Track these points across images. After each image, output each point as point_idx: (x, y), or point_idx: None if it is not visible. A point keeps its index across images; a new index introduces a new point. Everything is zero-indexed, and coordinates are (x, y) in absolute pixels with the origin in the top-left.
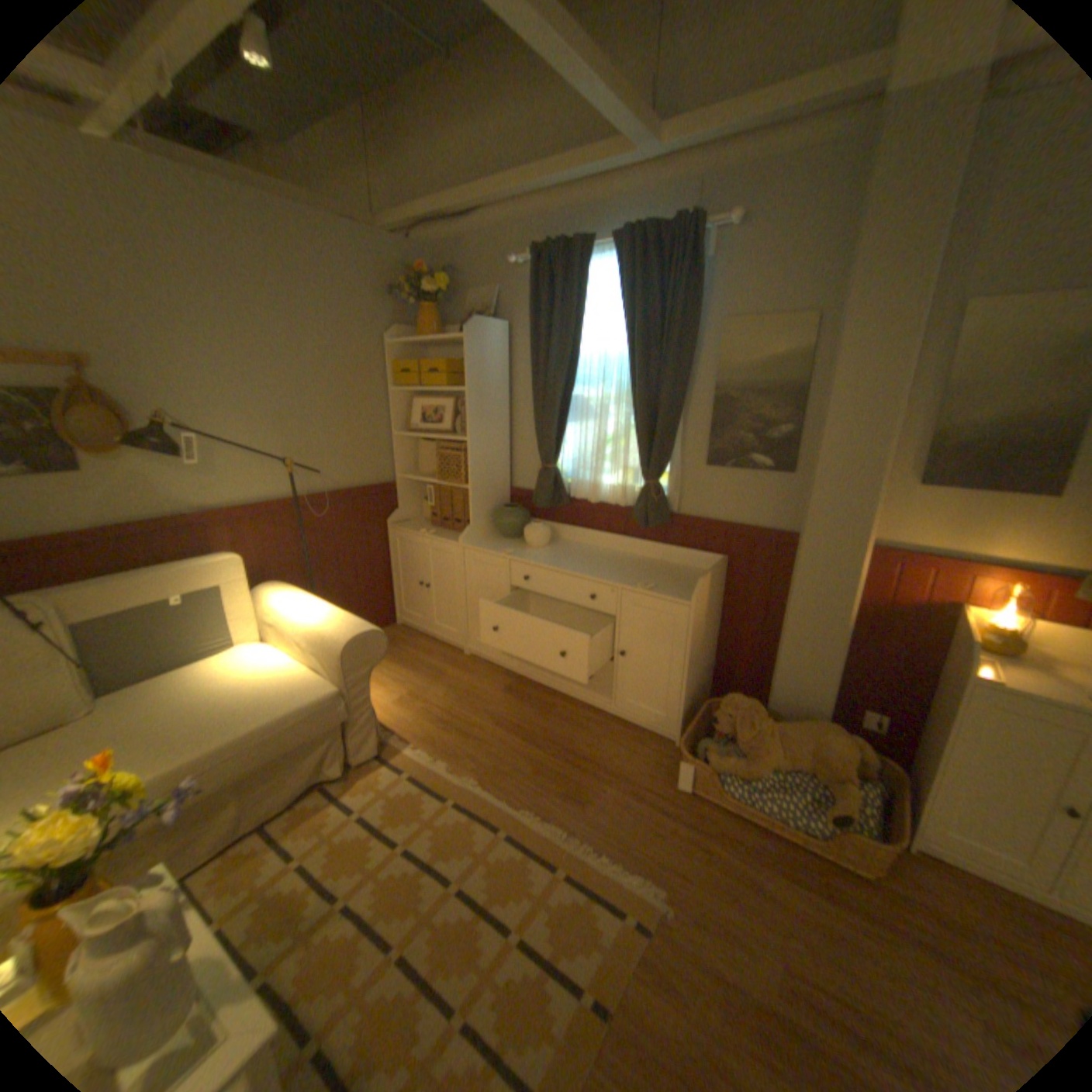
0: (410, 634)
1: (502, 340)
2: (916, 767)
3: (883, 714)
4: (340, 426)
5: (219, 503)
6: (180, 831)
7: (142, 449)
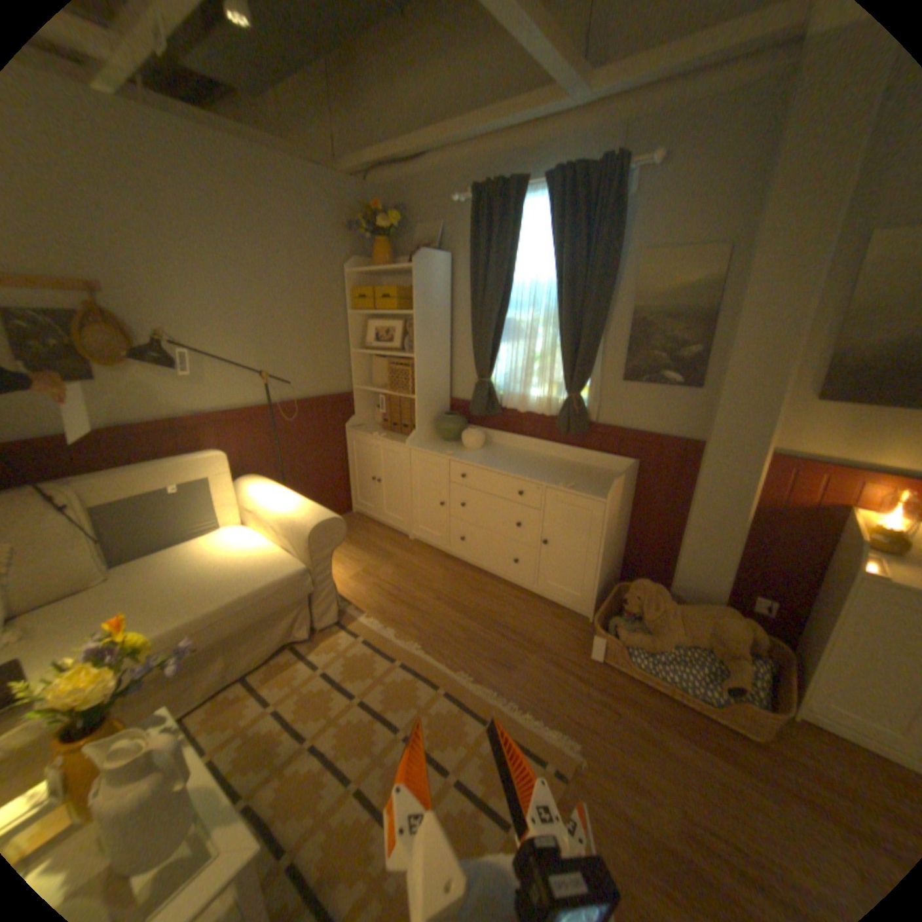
0: (363, 521)
1: (445, 270)
2: (801, 647)
3: (774, 601)
4: (306, 344)
5: (206, 408)
6: (177, 680)
7: (143, 362)
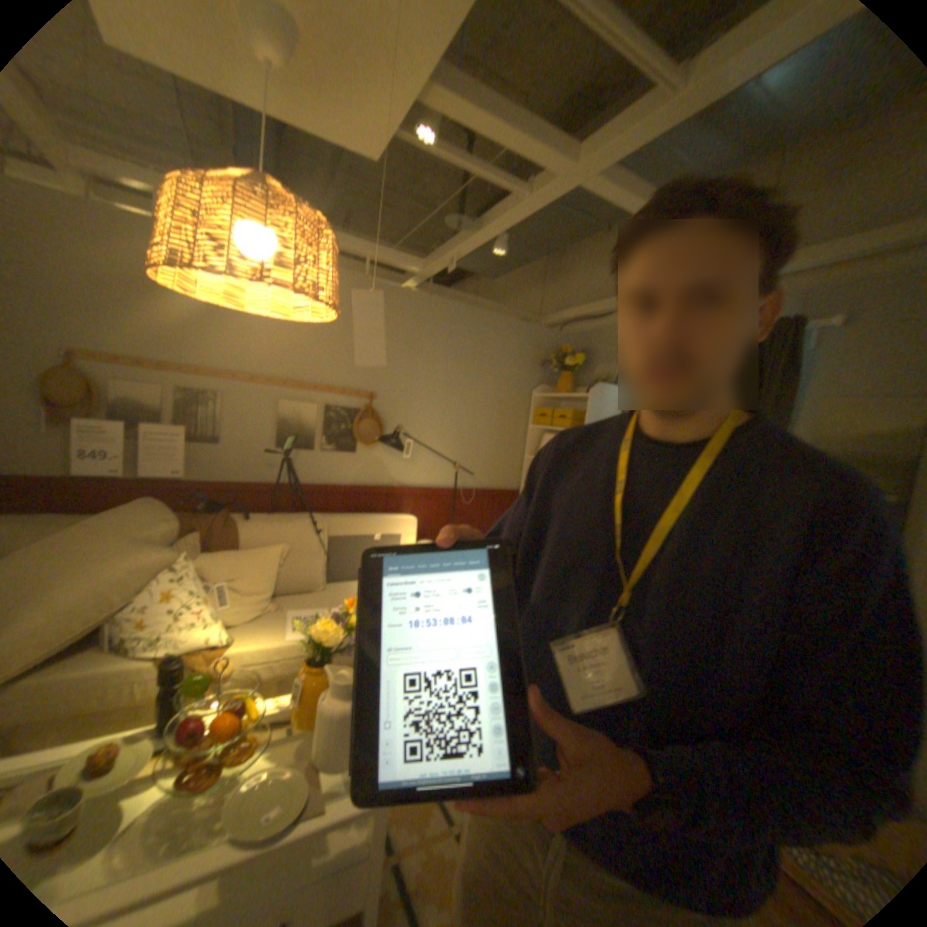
0: None
1: (617, 400)
2: None
3: None
4: (491, 447)
5: (411, 484)
6: None
7: (384, 446)
